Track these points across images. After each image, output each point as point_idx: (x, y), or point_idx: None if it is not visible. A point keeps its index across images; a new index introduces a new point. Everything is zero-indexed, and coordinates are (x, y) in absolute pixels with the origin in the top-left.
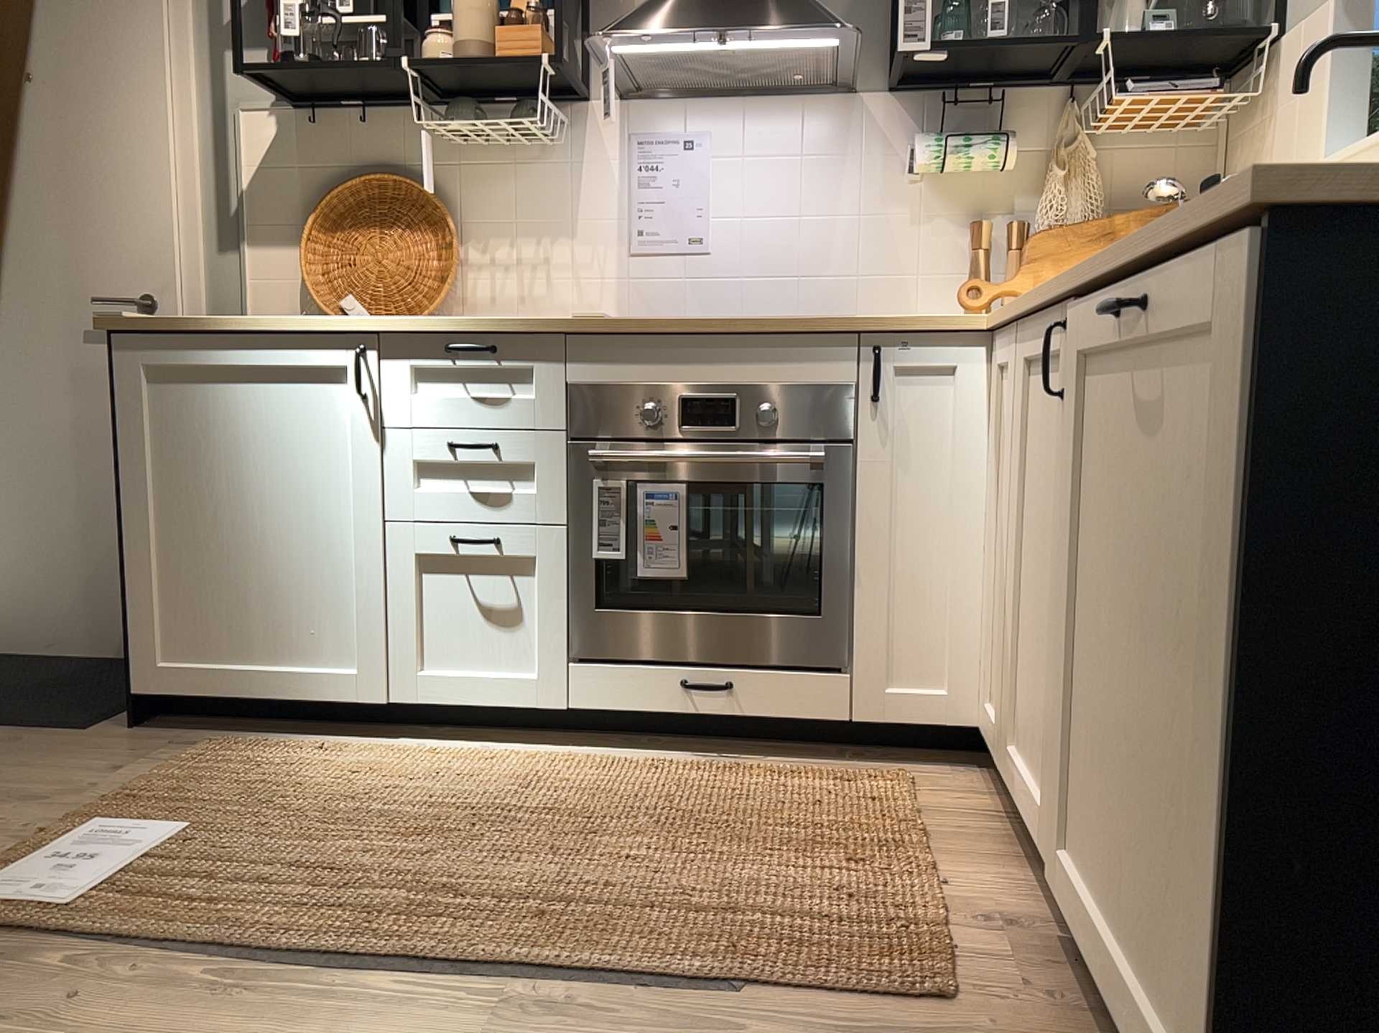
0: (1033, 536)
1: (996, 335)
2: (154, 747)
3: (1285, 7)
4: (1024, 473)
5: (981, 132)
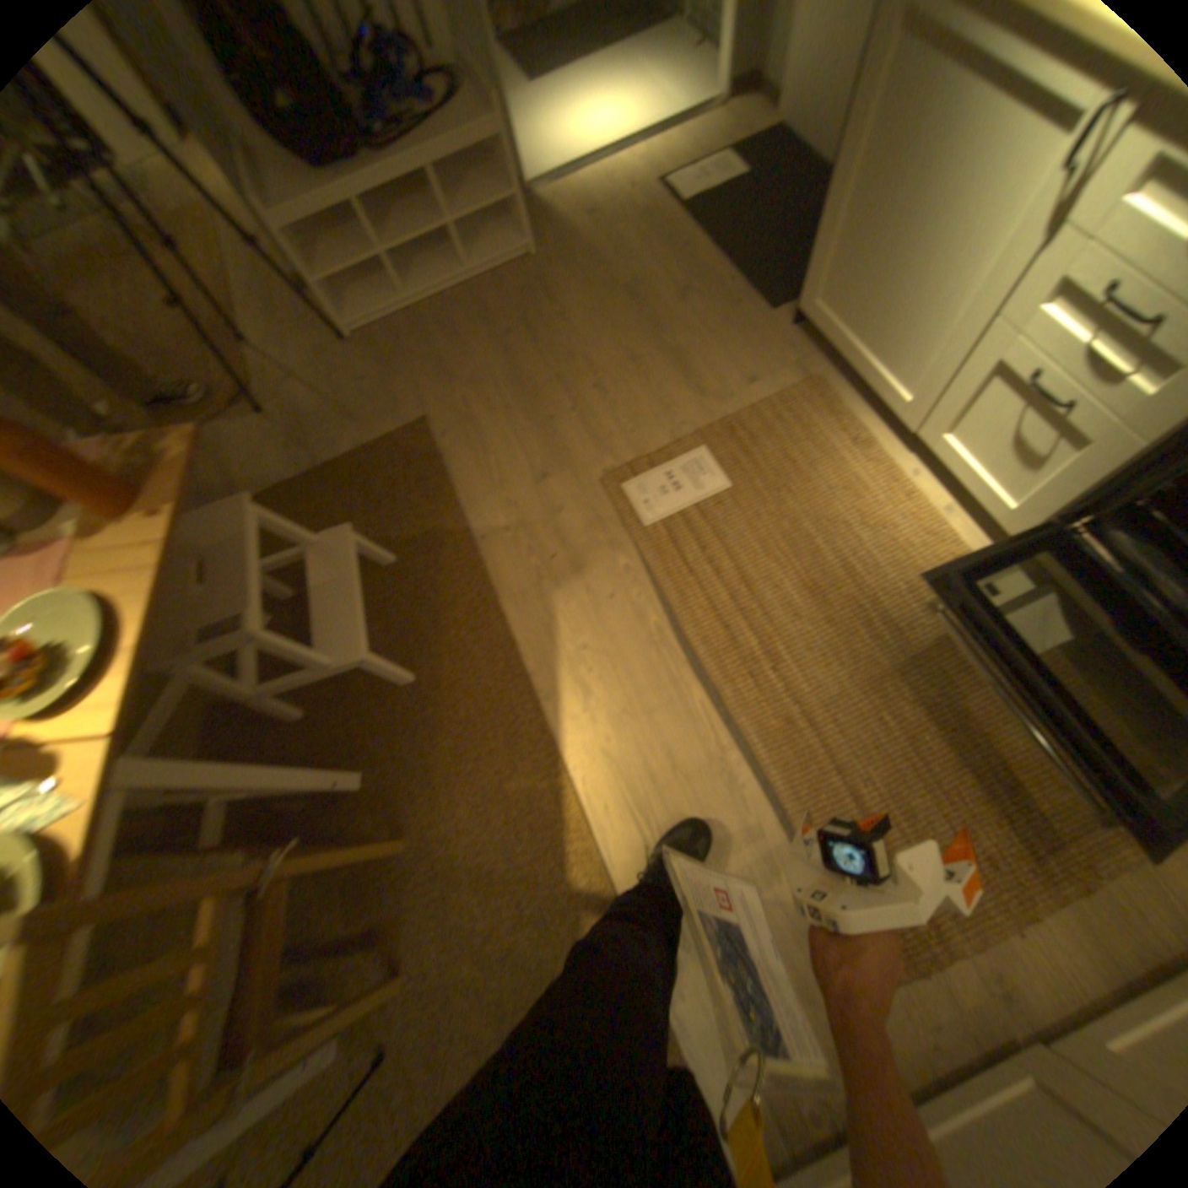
0: None
1: None
2: (785, 362)
3: None
4: None
5: None
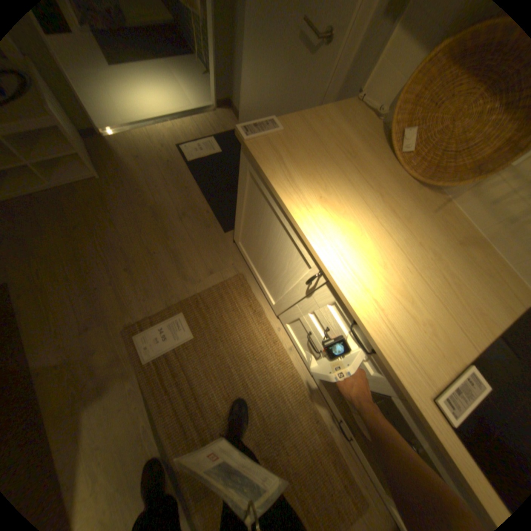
0: None
1: None
2: (228, 264)
3: None
4: None
5: None
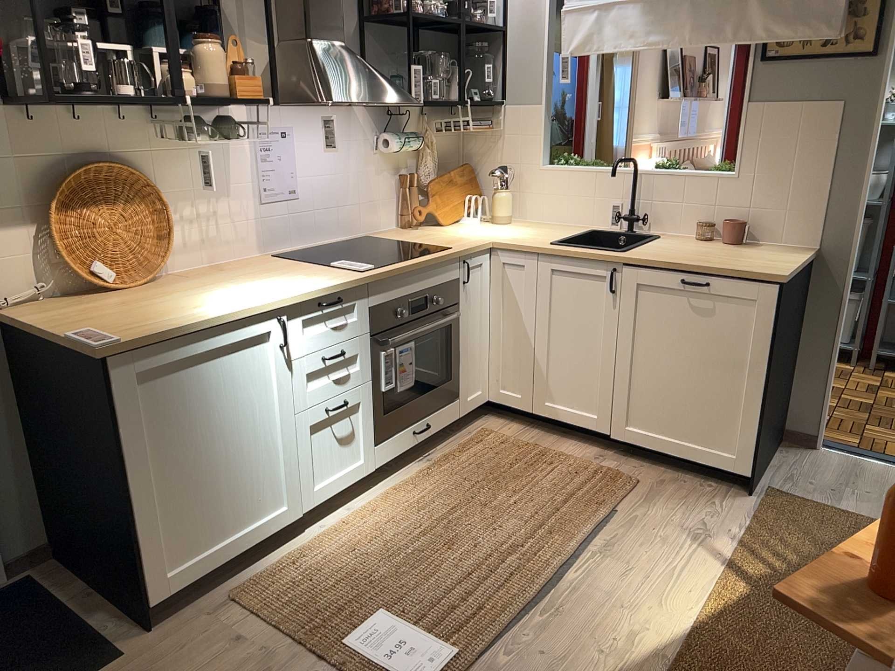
0: (558, 330)
1: (499, 249)
2: (208, 622)
3: (509, 94)
4: (549, 308)
5: (410, 134)
